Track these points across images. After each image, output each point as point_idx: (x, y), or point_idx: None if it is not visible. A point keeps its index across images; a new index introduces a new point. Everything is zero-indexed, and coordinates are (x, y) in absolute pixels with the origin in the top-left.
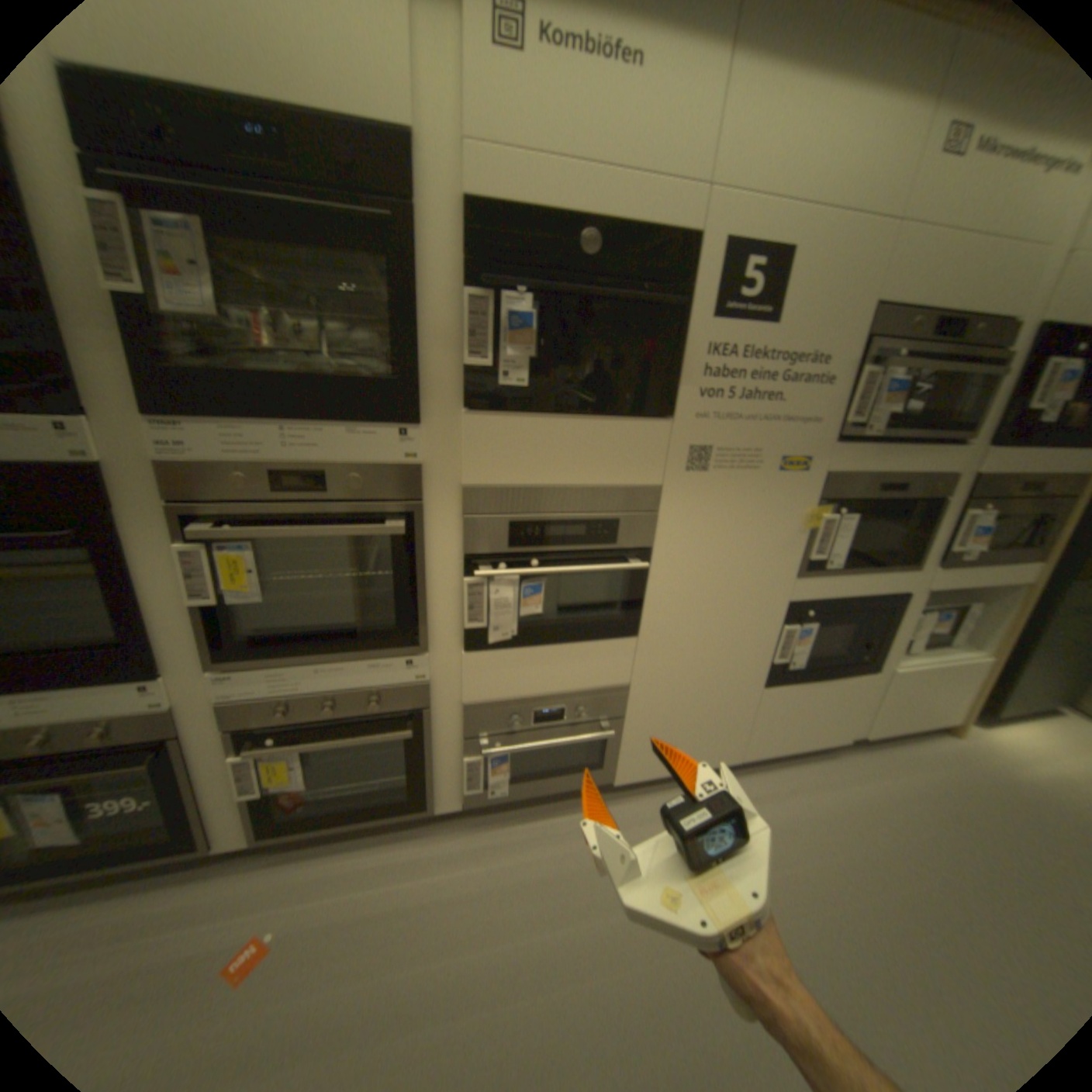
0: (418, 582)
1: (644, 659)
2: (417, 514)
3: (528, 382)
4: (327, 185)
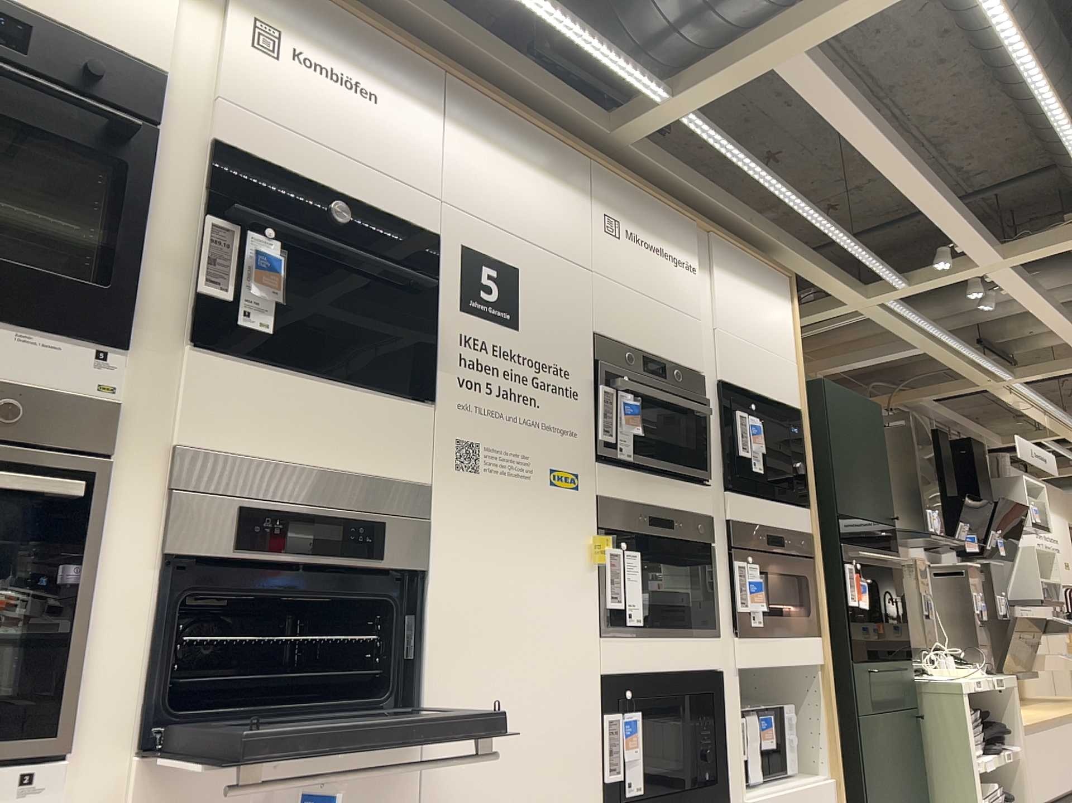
0: (76, 598)
1: (435, 774)
2: (97, 477)
3: (273, 327)
4: (66, 84)
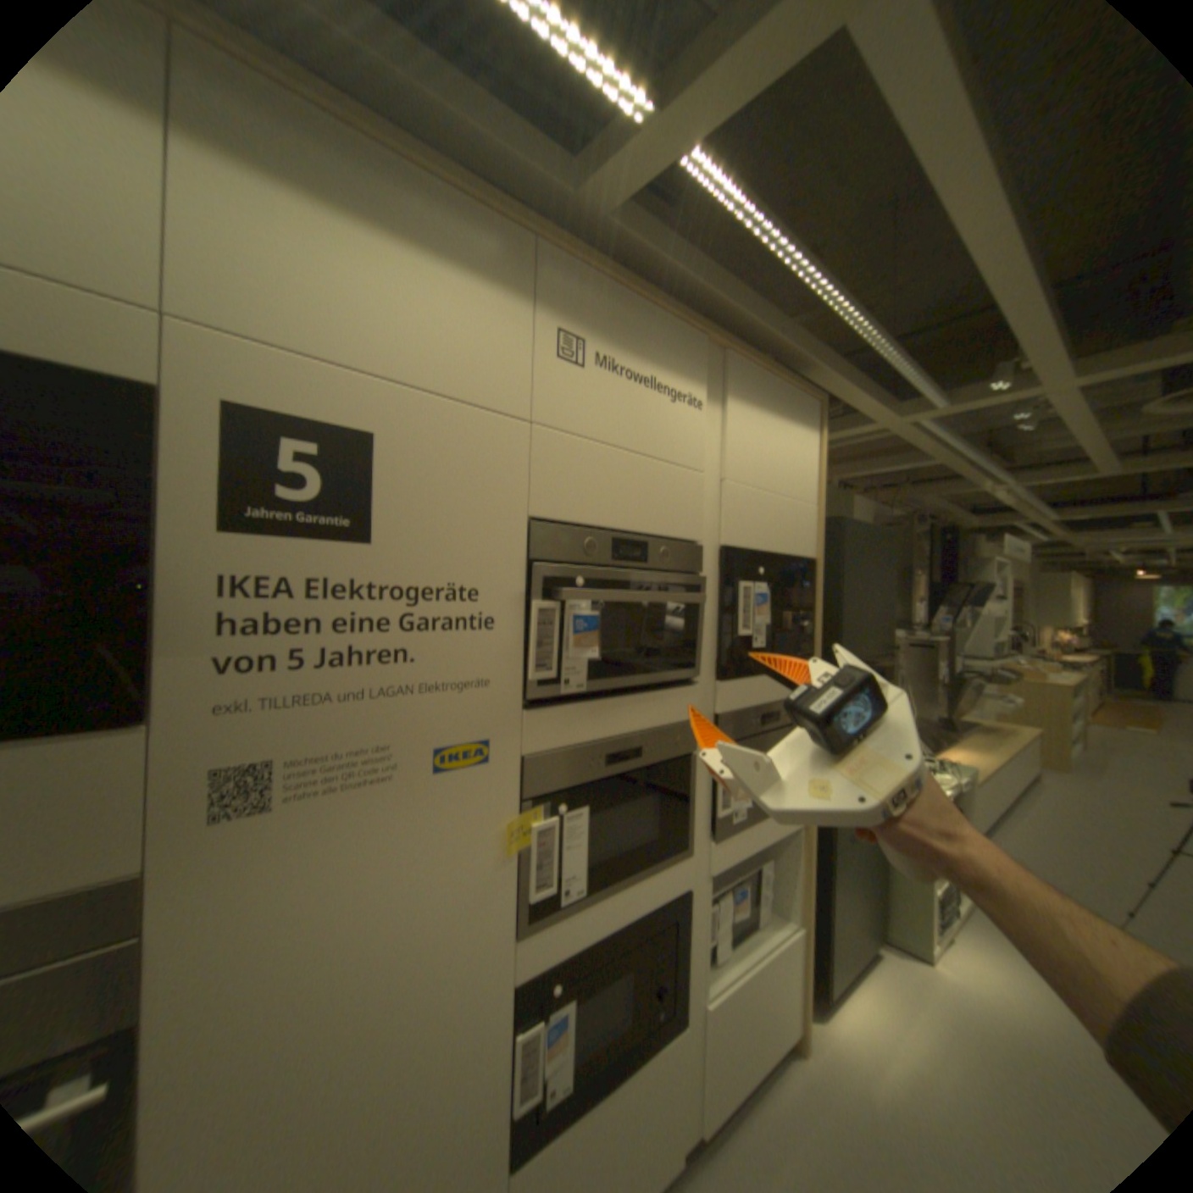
0: None
1: None
2: None
3: None
4: None
